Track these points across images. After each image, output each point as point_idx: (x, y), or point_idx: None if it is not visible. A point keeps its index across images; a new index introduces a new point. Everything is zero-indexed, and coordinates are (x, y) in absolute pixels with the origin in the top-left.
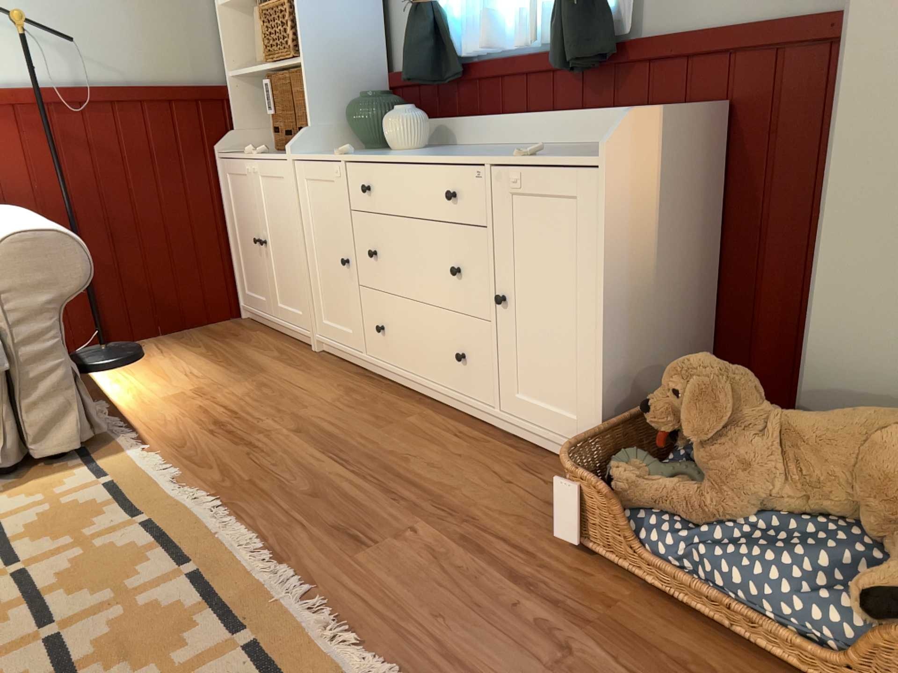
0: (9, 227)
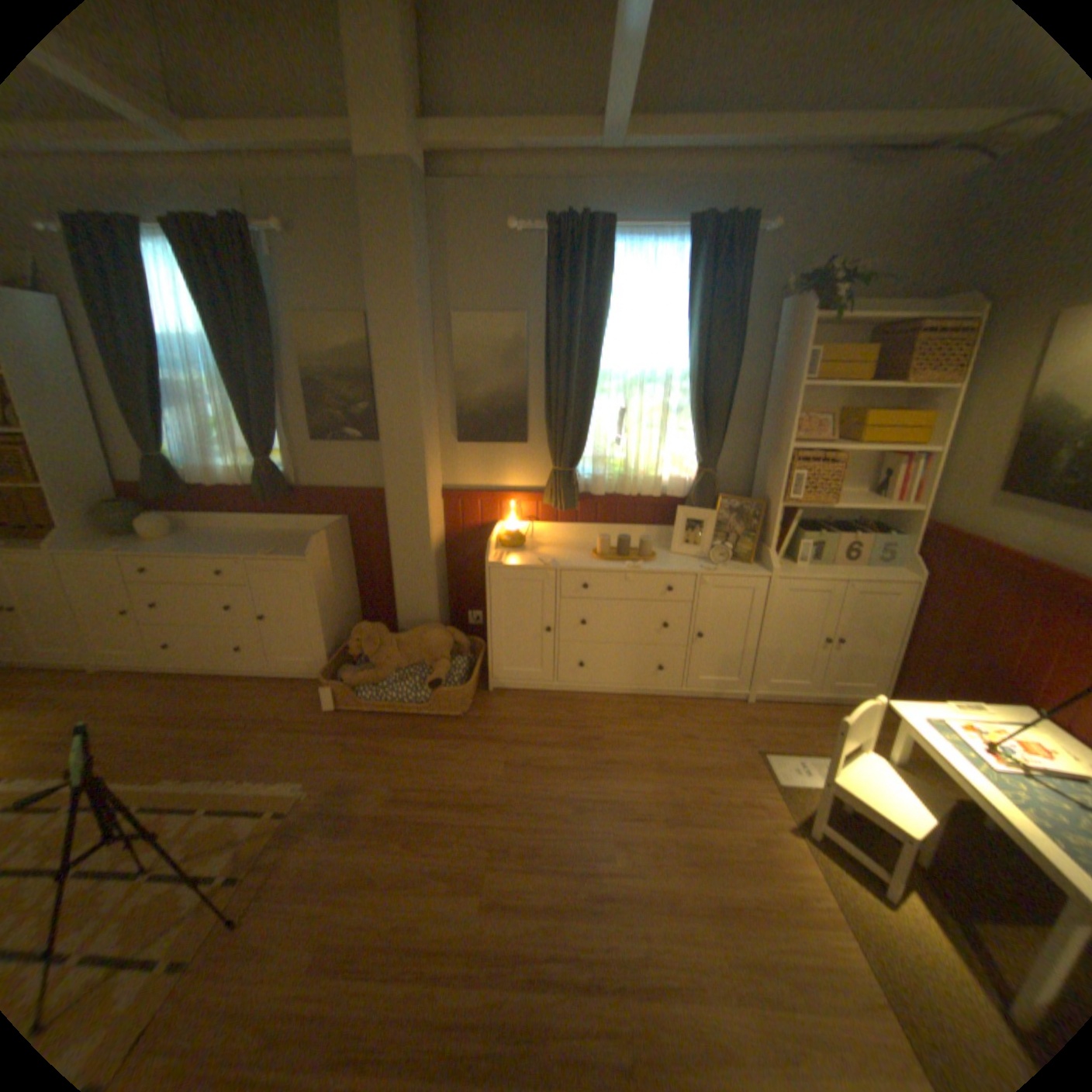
0: None
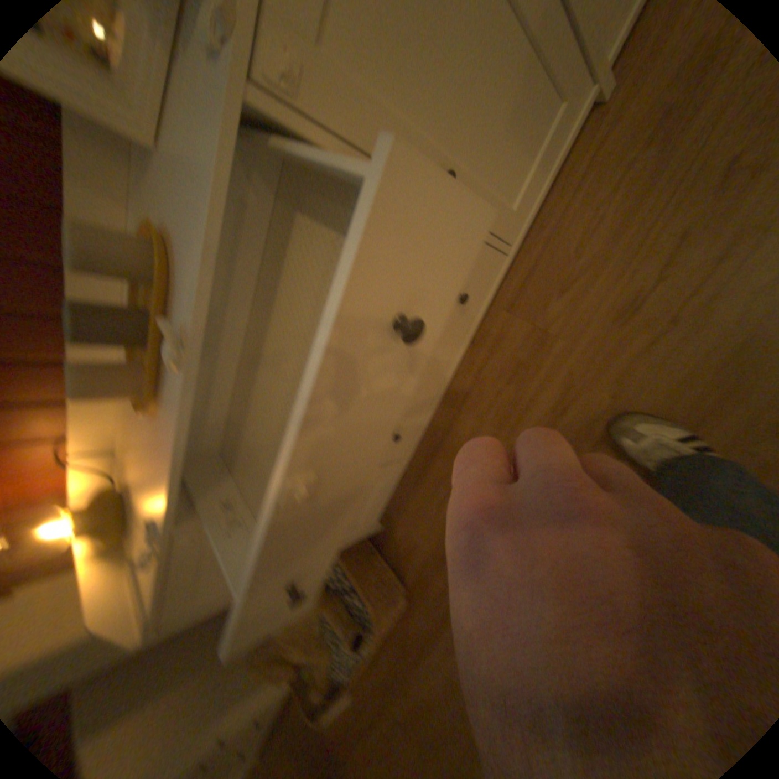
0: None
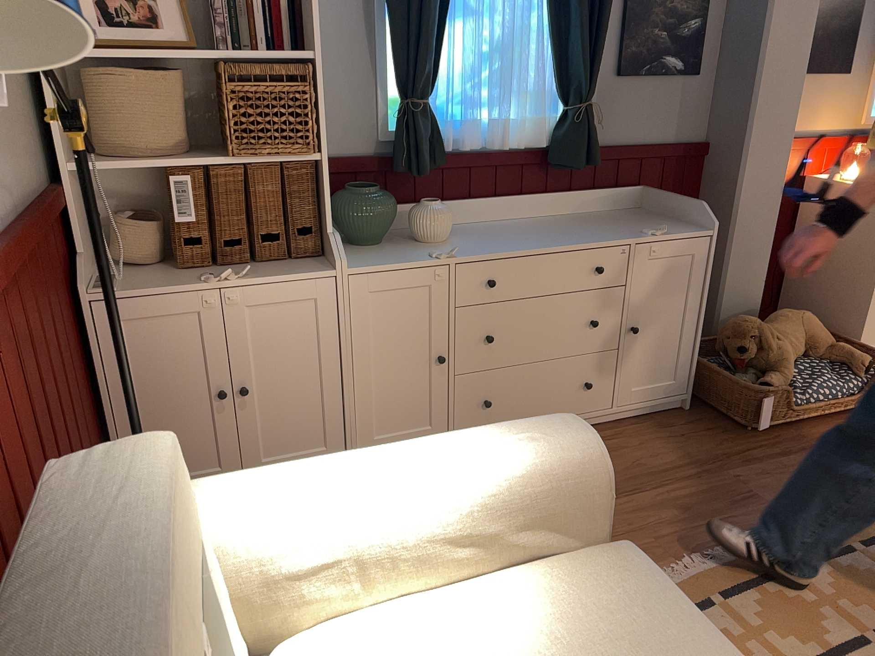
0: (517, 450)
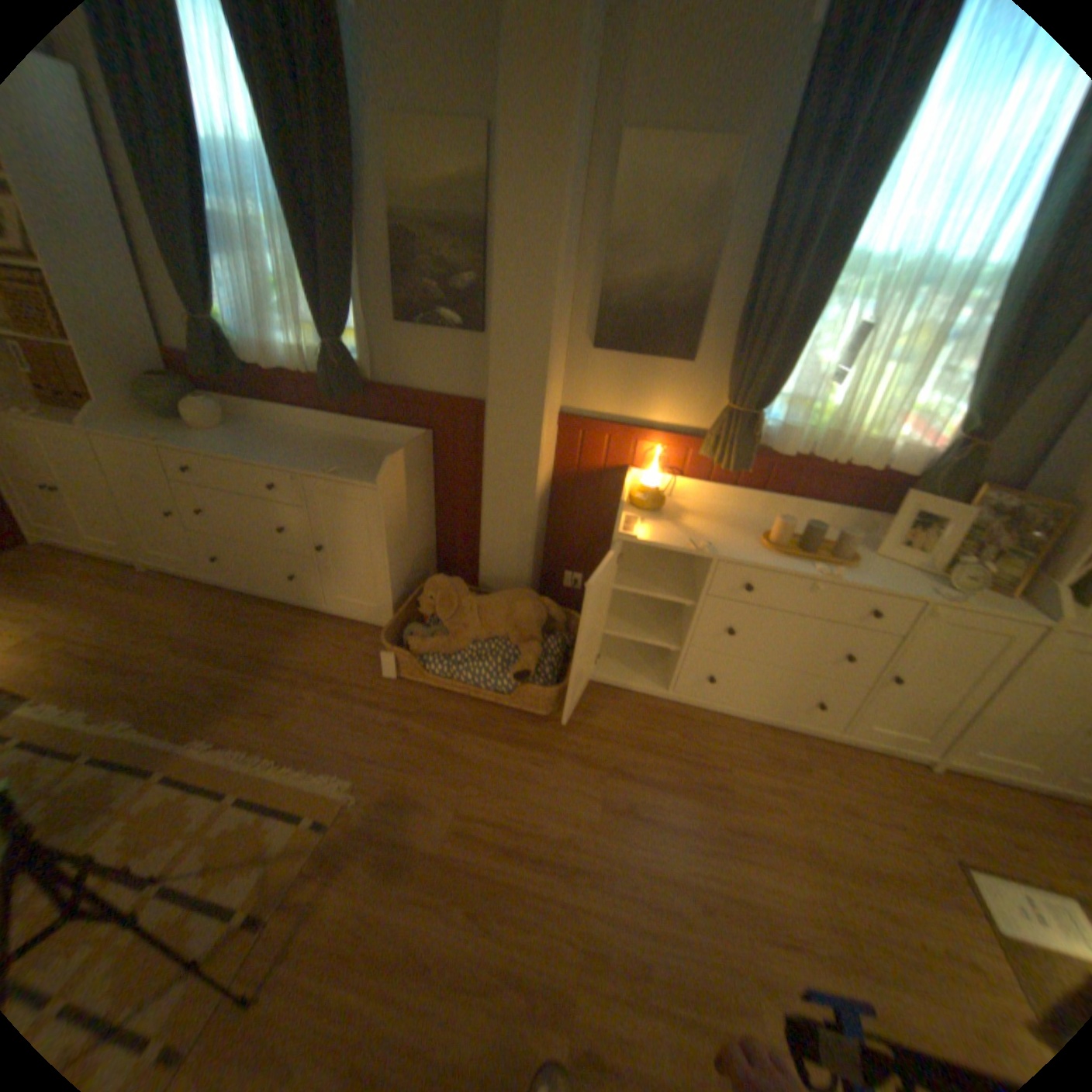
0: None
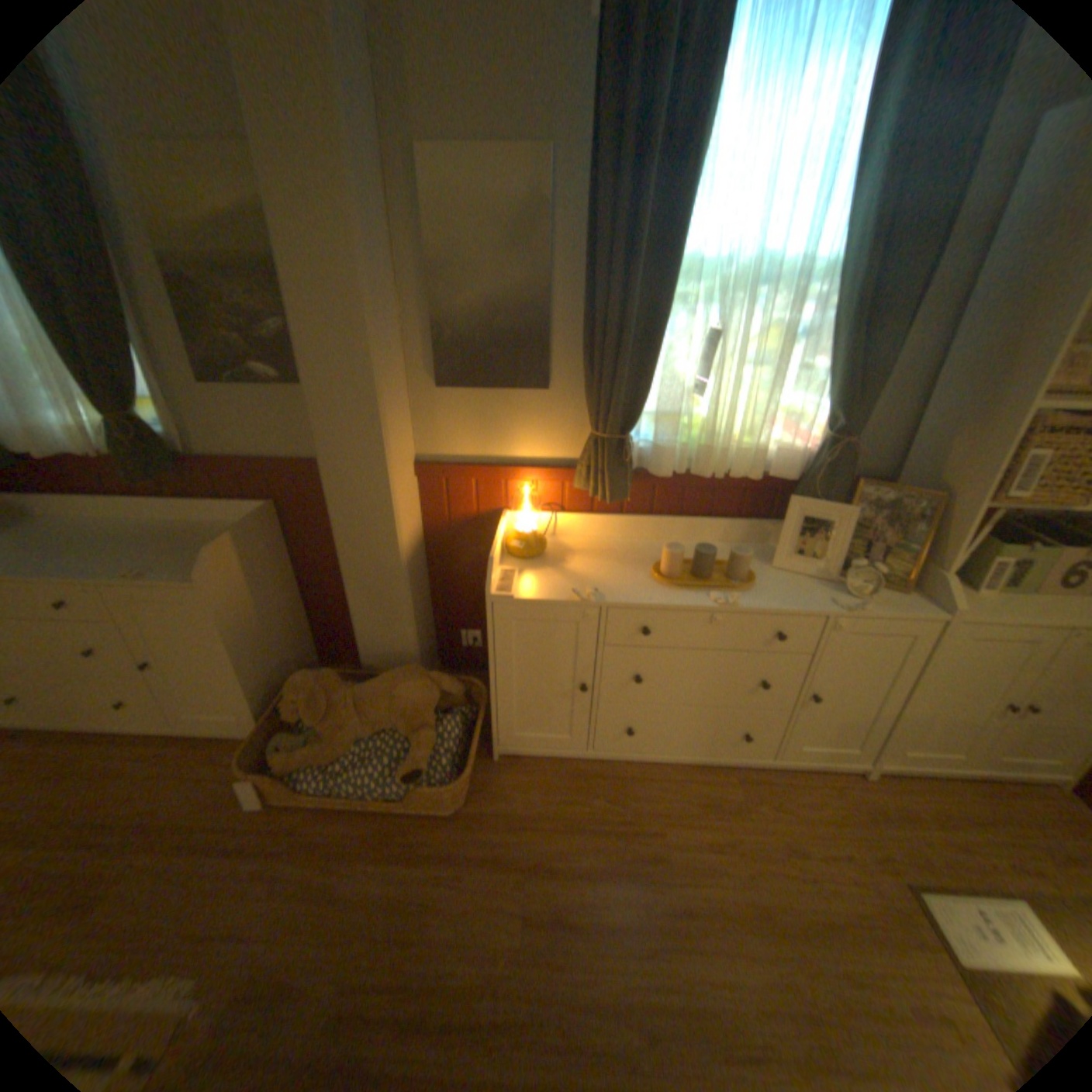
0: None
